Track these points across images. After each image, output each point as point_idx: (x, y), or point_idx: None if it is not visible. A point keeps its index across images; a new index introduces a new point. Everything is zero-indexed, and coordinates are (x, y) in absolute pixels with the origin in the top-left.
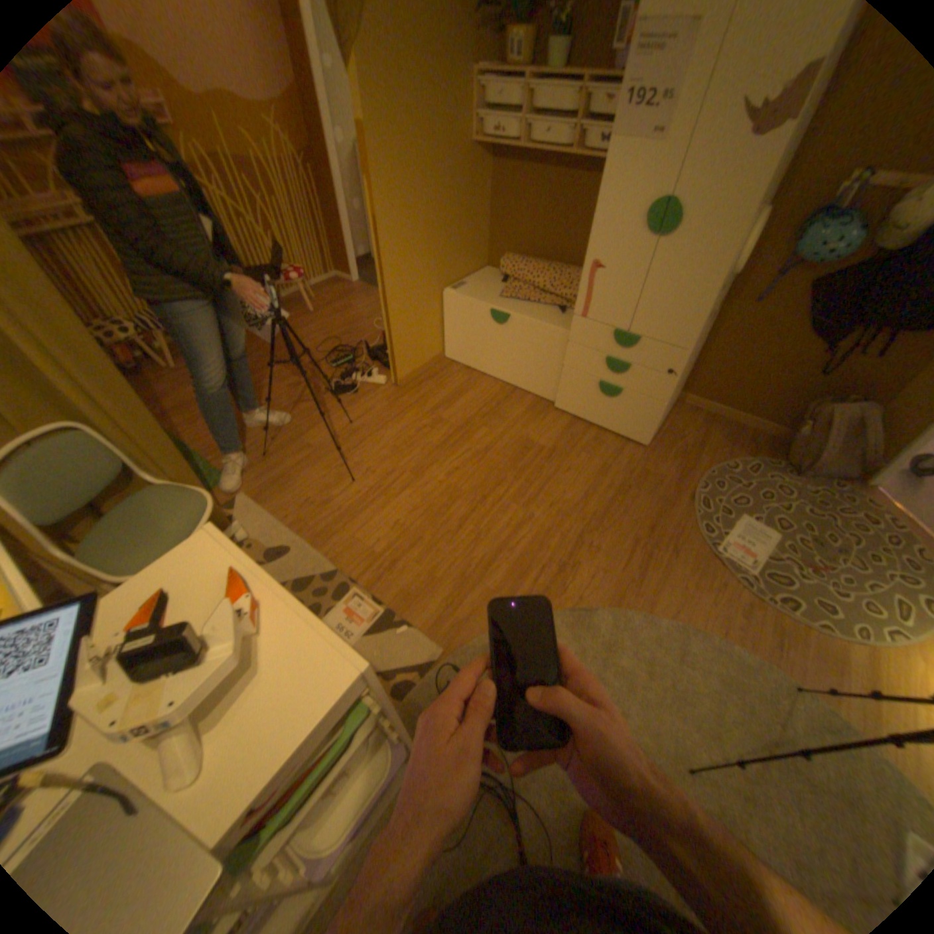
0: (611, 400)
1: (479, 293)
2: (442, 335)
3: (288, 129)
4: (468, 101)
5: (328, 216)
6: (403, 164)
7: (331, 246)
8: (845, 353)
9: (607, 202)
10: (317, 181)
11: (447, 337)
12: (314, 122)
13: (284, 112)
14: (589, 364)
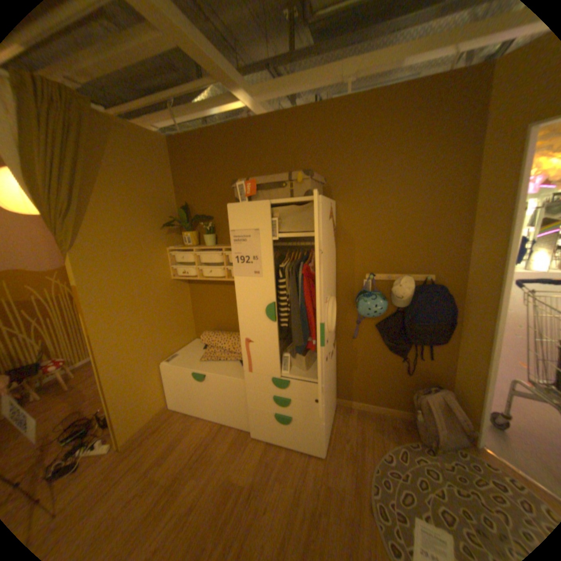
0: (288, 426)
1: (186, 360)
2: (163, 393)
3: None
4: (165, 262)
5: None
6: (115, 300)
7: None
8: (414, 361)
9: (243, 306)
10: None
11: (167, 394)
12: None
13: None
14: (264, 402)
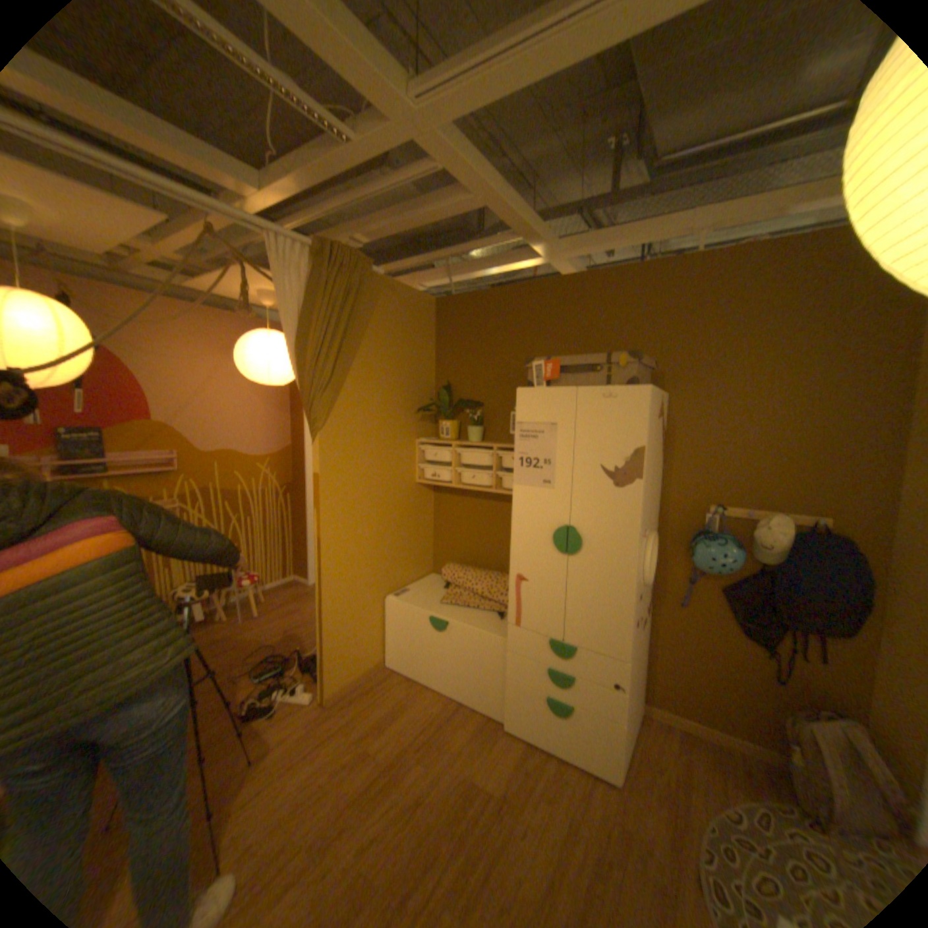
0: (565, 723)
1: (421, 599)
2: (383, 642)
3: (277, 471)
4: (412, 459)
5: (297, 530)
6: (352, 499)
7: (295, 554)
8: (790, 660)
9: (519, 528)
10: (293, 505)
11: (388, 644)
12: (299, 467)
13: (276, 461)
14: (533, 677)
